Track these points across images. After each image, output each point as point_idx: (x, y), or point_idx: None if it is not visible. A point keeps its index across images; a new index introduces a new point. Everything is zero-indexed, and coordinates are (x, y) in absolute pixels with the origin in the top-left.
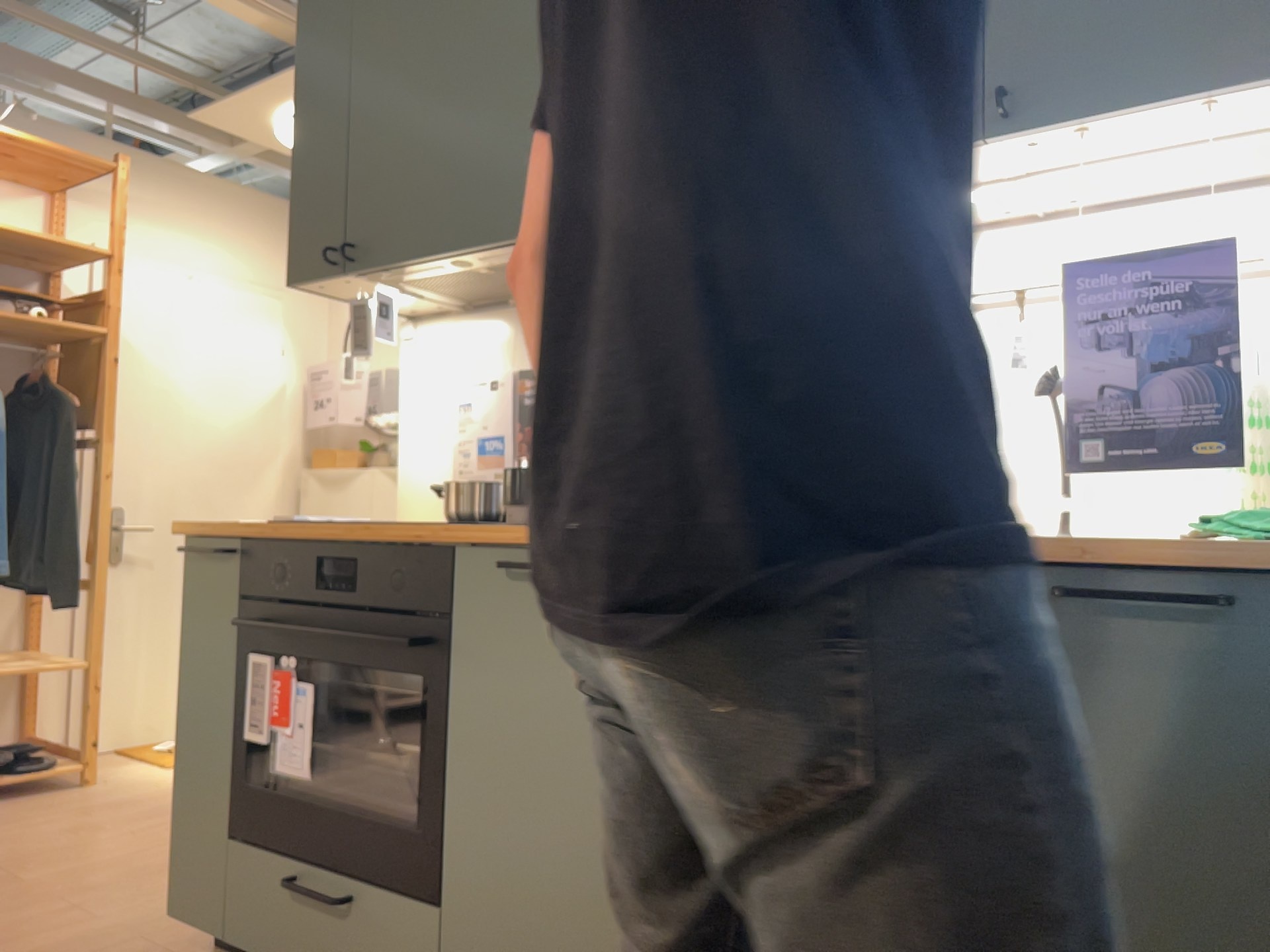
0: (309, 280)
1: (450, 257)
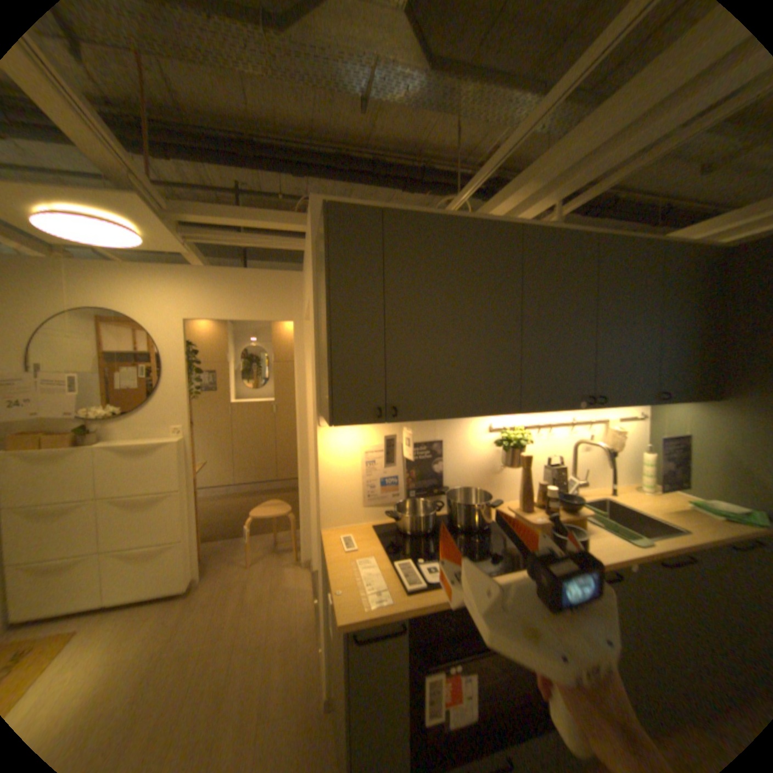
0: (348, 423)
1: (457, 417)
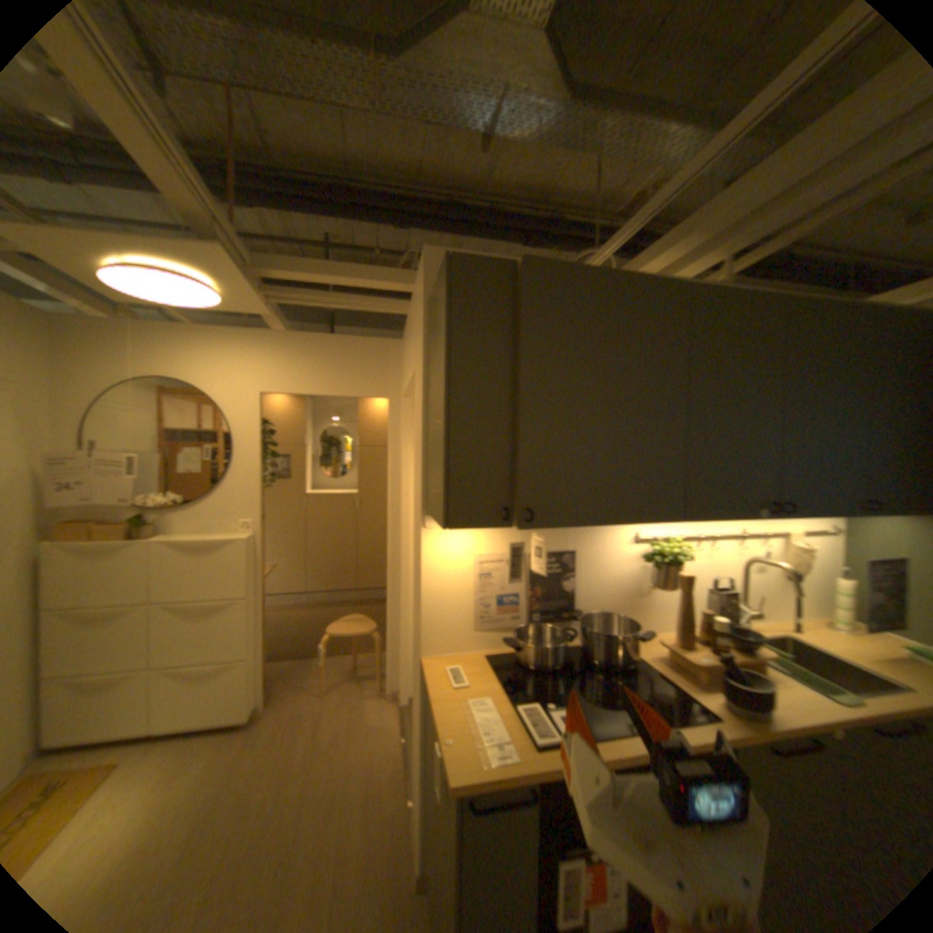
0: (466, 525)
1: (603, 523)
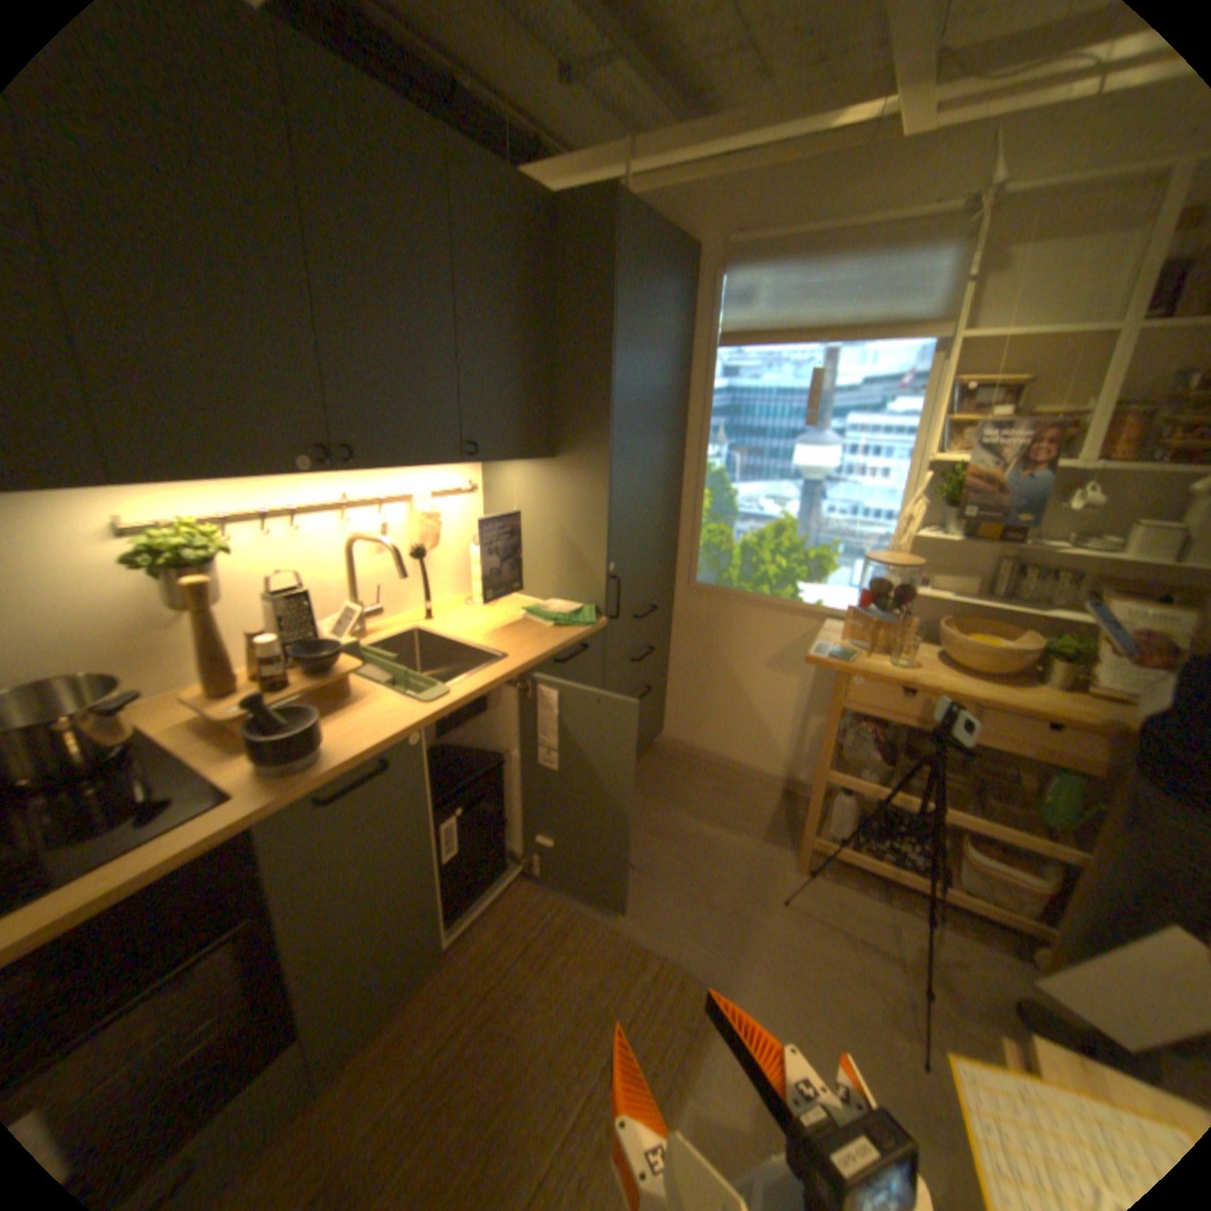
0: None
1: None
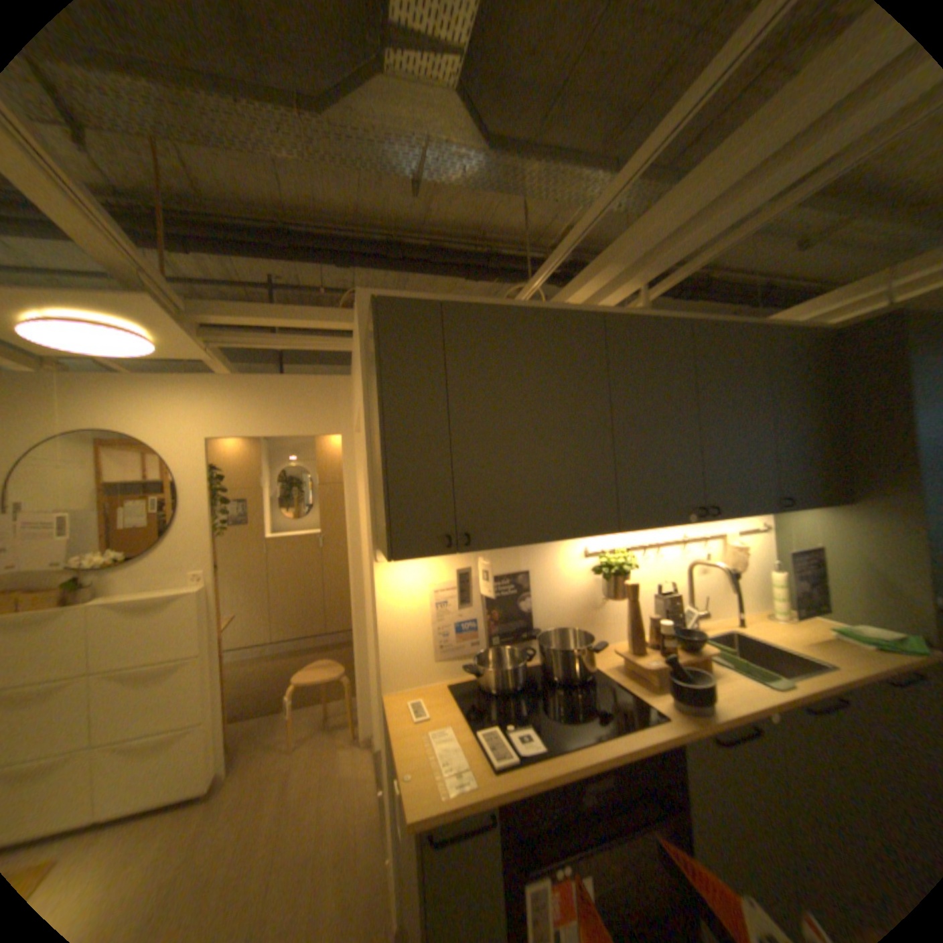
0: (411, 556)
1: (544, 541)
